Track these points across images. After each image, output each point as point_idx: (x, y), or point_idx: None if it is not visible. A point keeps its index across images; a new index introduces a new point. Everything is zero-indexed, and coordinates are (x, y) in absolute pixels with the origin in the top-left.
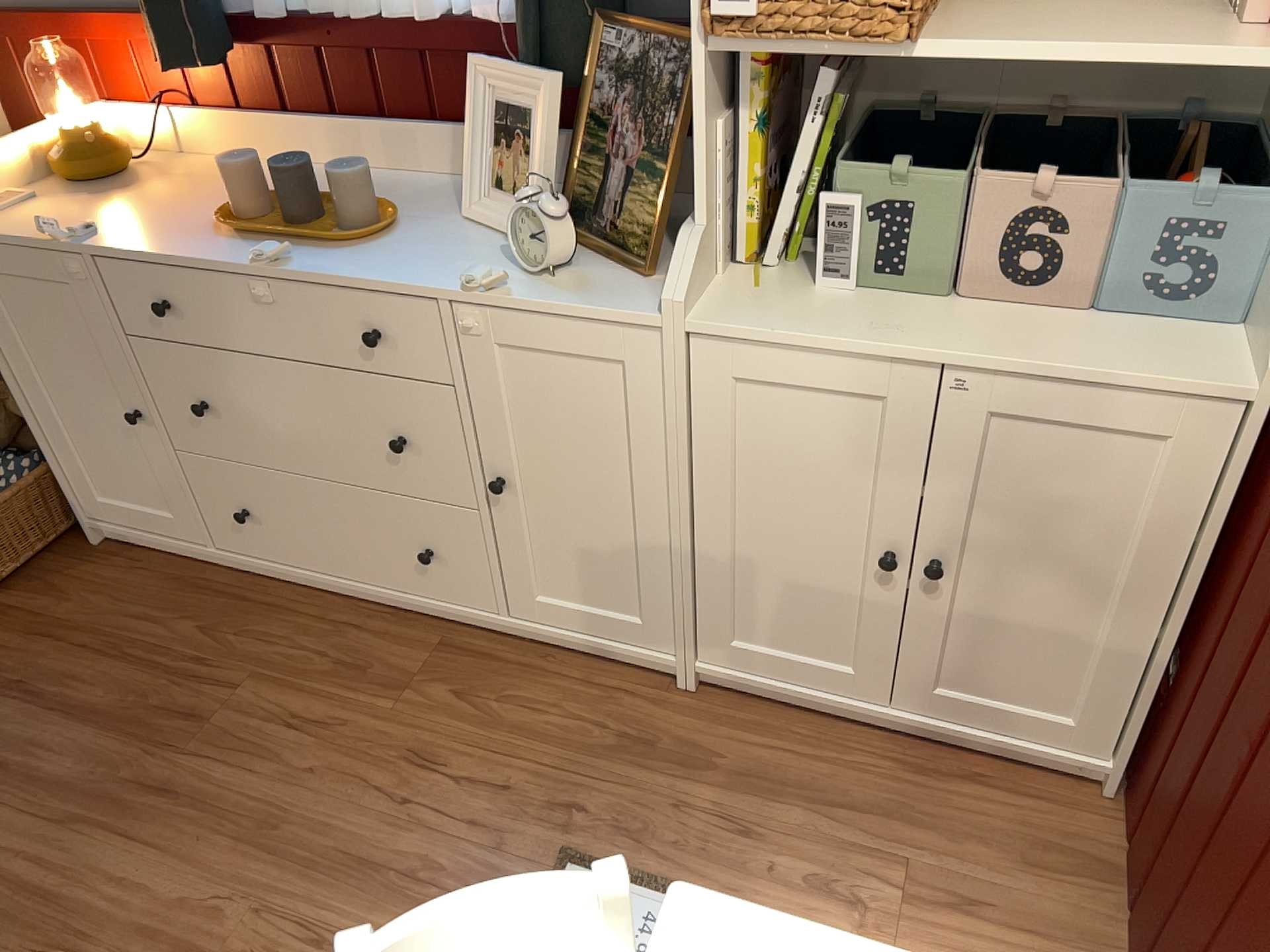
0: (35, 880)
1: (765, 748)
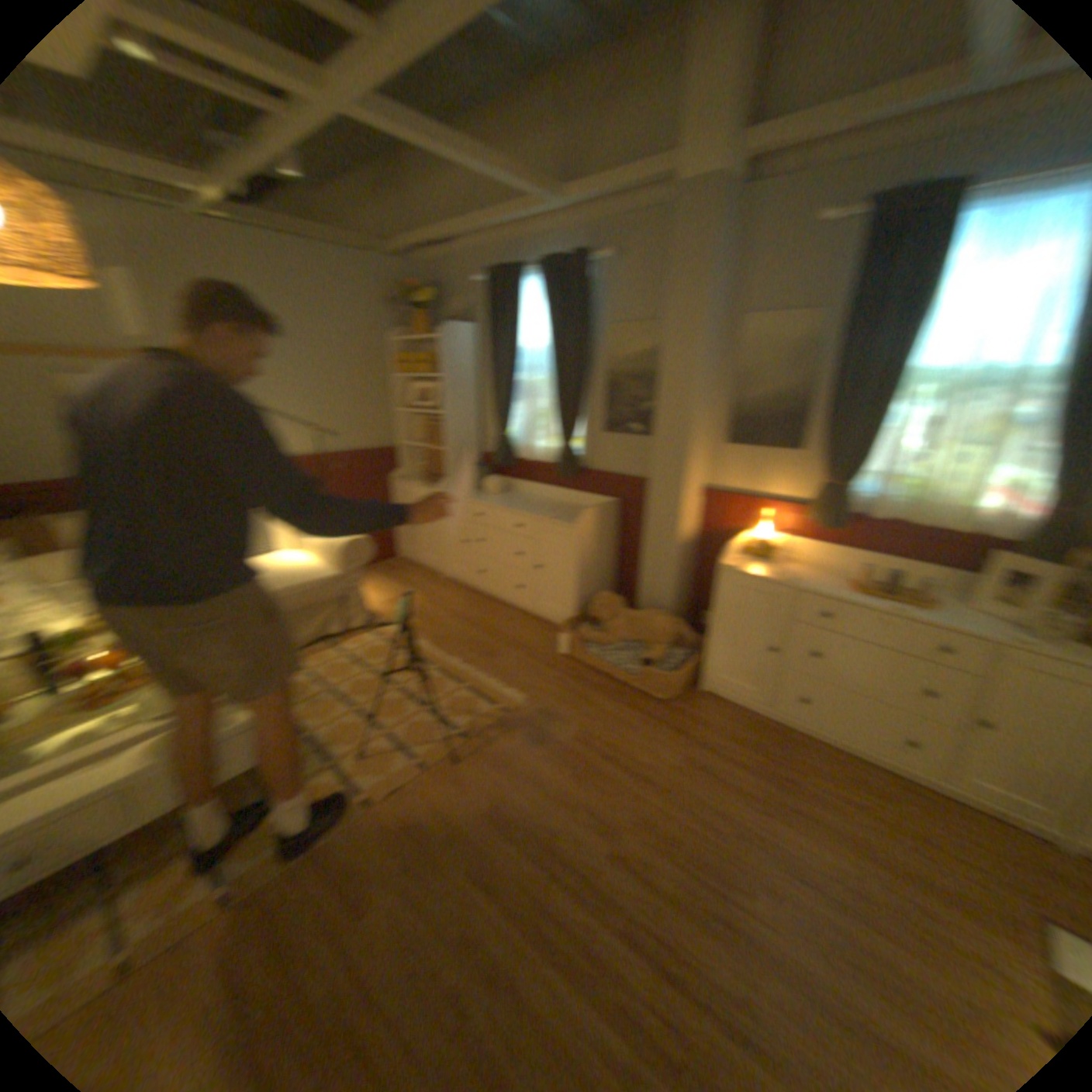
0: (759, 838)
1: None
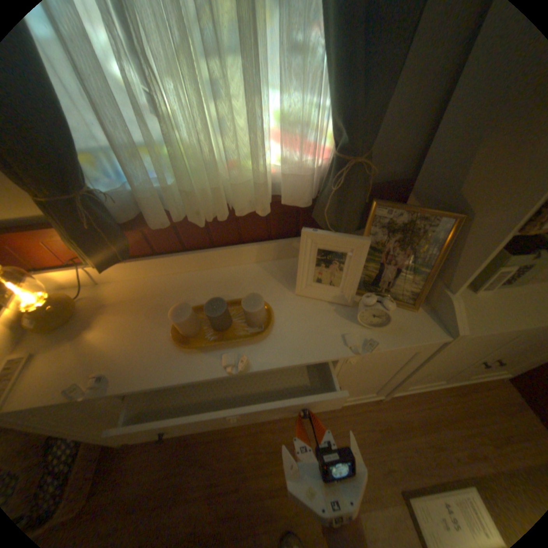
0: None
1: (422, 414)
